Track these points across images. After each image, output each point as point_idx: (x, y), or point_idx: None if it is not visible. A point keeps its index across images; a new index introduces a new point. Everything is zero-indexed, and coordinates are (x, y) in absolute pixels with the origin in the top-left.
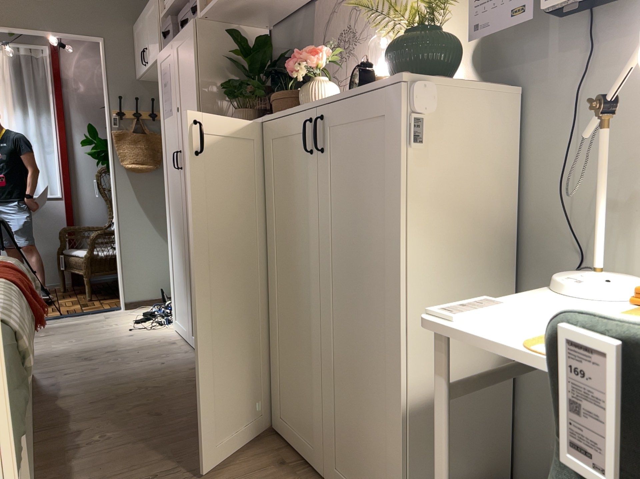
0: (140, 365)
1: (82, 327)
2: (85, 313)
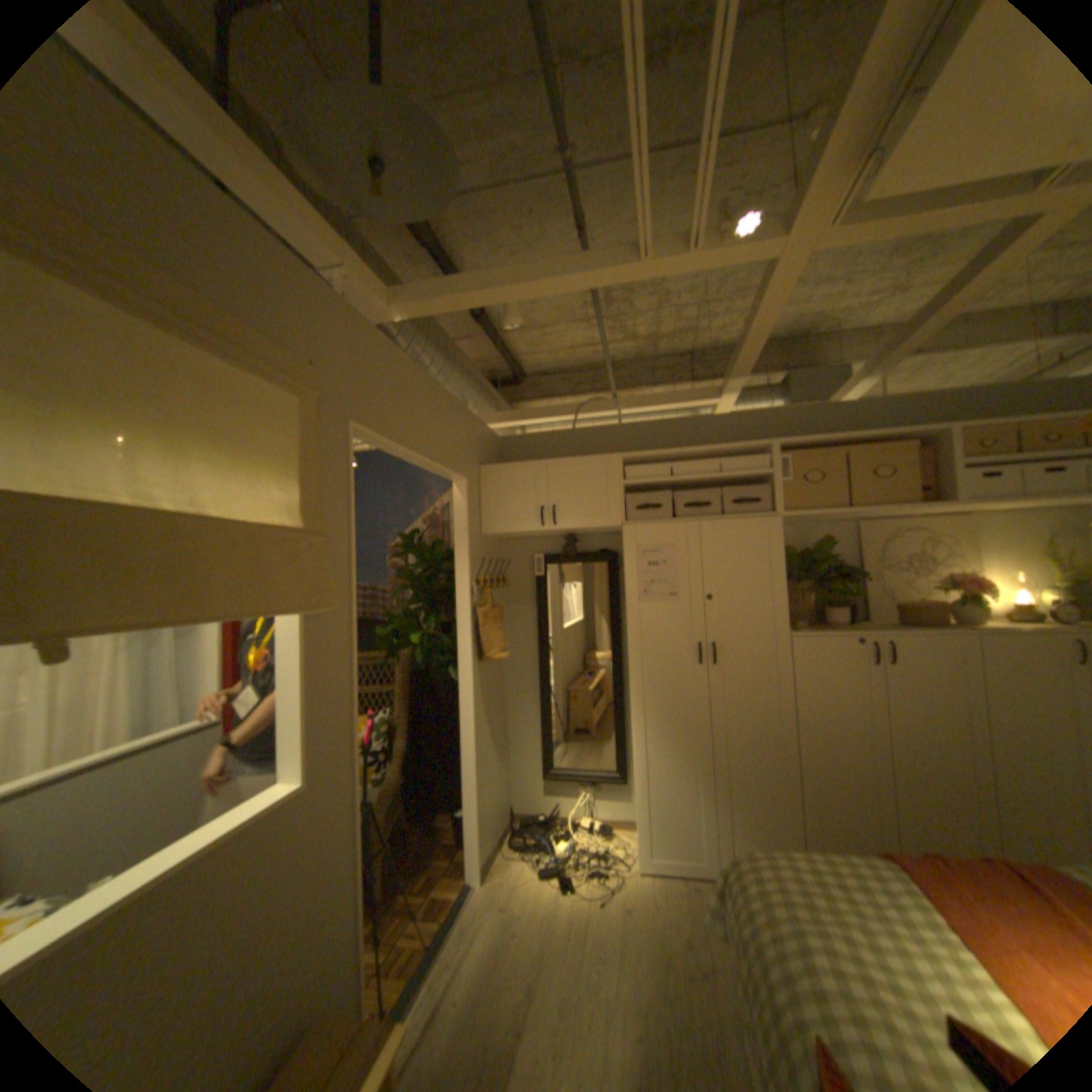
0: None
1: (527, 948)
2: (447, 926)
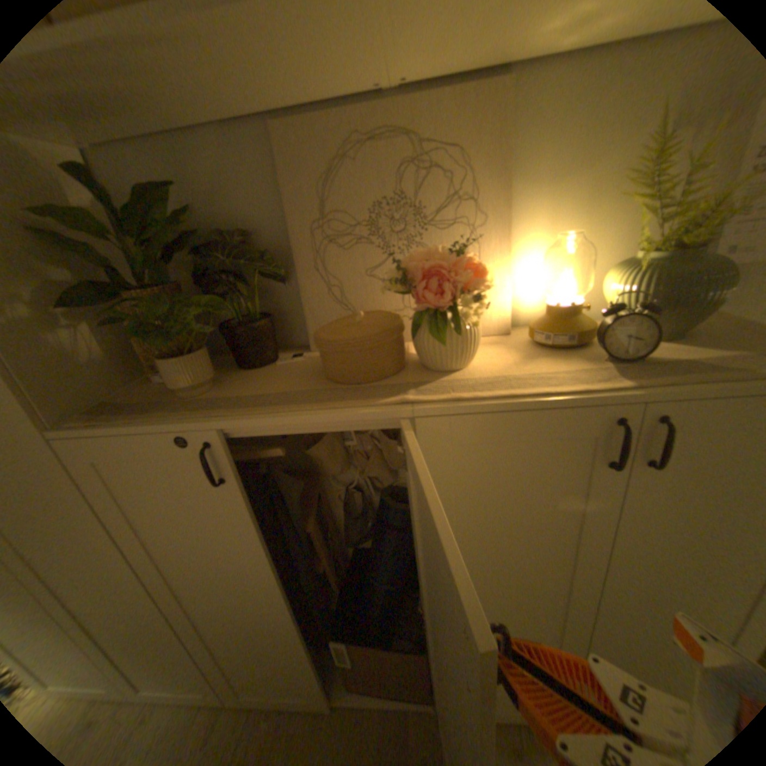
0: None
1: None
2: None
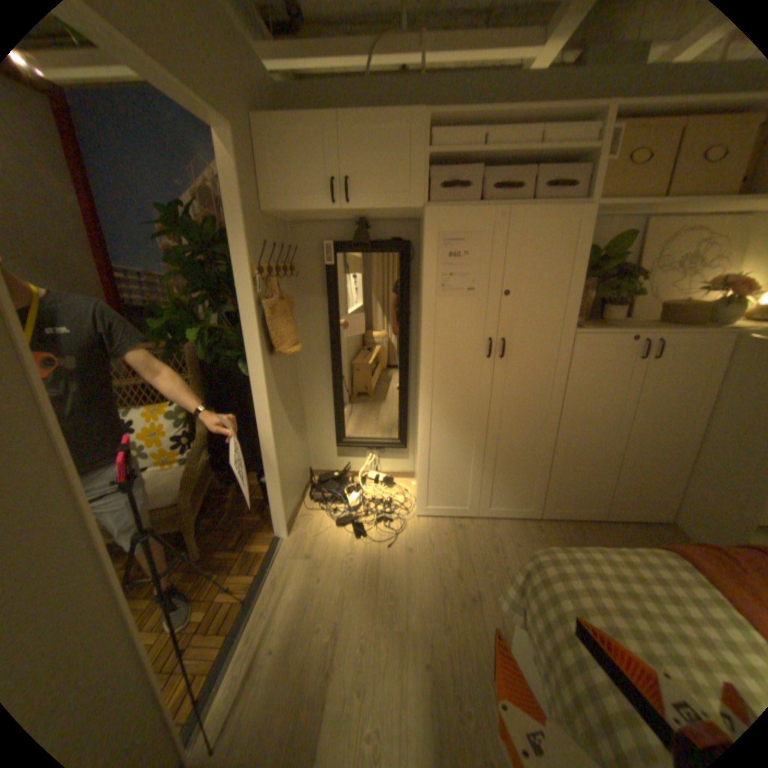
0: (514, 561)
1: (331, 589)
2: (262, 576)
